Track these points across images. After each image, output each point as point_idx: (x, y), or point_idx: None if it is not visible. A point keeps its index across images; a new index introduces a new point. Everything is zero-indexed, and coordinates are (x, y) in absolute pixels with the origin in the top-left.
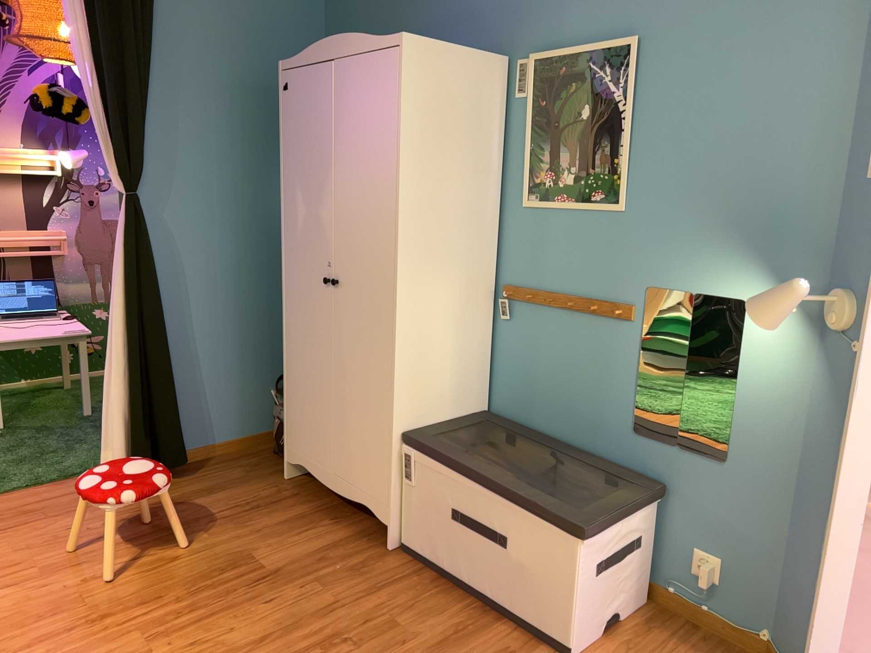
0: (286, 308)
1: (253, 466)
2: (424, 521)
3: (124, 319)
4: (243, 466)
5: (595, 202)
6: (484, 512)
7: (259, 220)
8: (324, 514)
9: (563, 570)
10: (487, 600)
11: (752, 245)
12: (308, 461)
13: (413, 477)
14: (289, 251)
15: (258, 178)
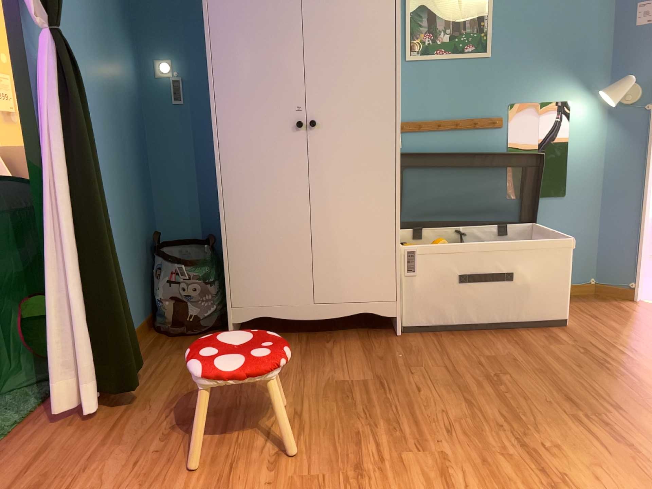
0: (223, 167)
1: (182, 348)
2: (425, 299)
3: (77, 197)
4: (172, 351)
5: (468, 52)
6: (487, 265)
7: (112, 91)
8: (313, 343)
9: (556, 273)
10: (493, 326)
11: (571, 69)
12: (274, 308)
13: (412, 269)
14: (227, 107)
15: (106, 44)
